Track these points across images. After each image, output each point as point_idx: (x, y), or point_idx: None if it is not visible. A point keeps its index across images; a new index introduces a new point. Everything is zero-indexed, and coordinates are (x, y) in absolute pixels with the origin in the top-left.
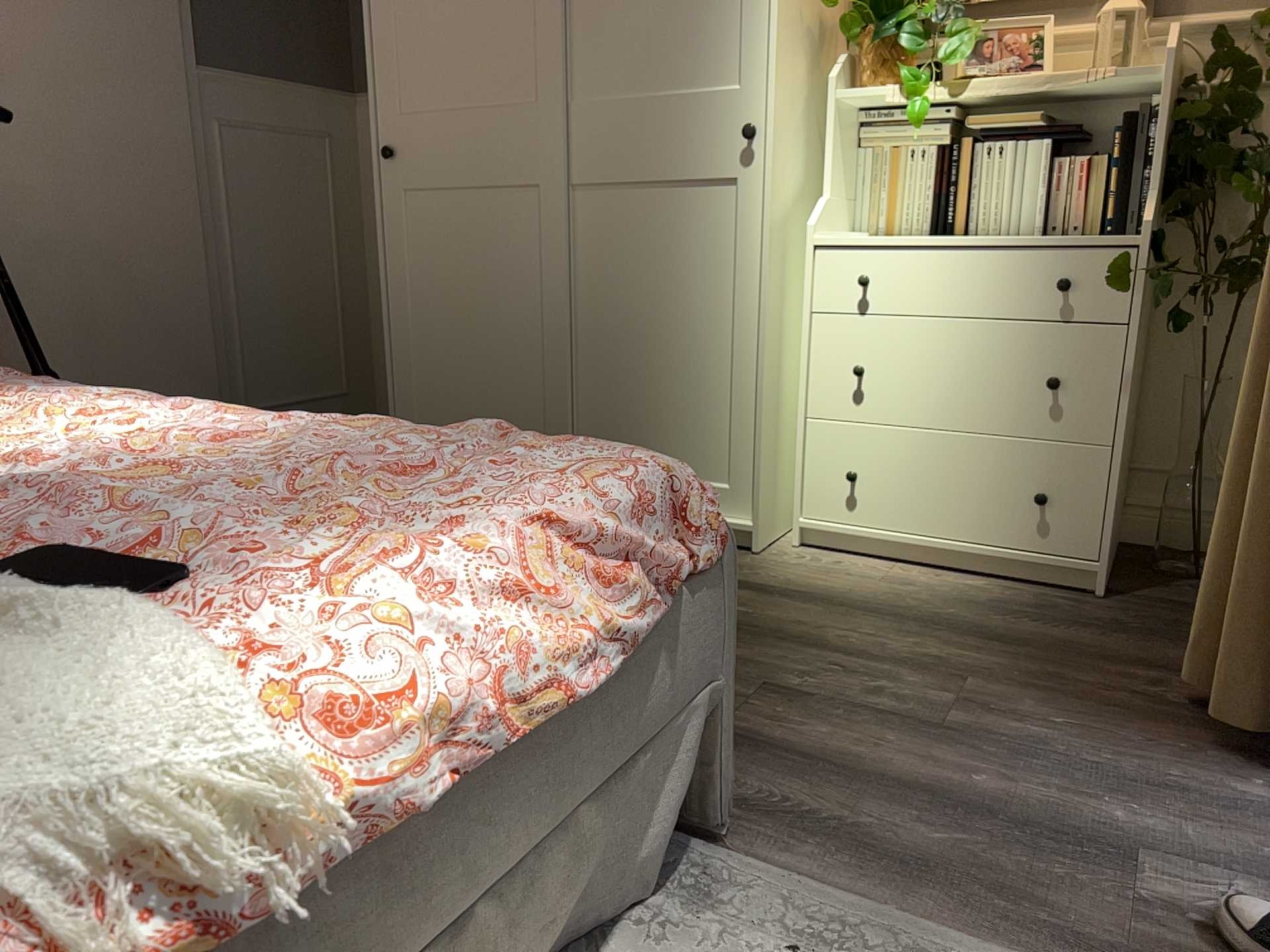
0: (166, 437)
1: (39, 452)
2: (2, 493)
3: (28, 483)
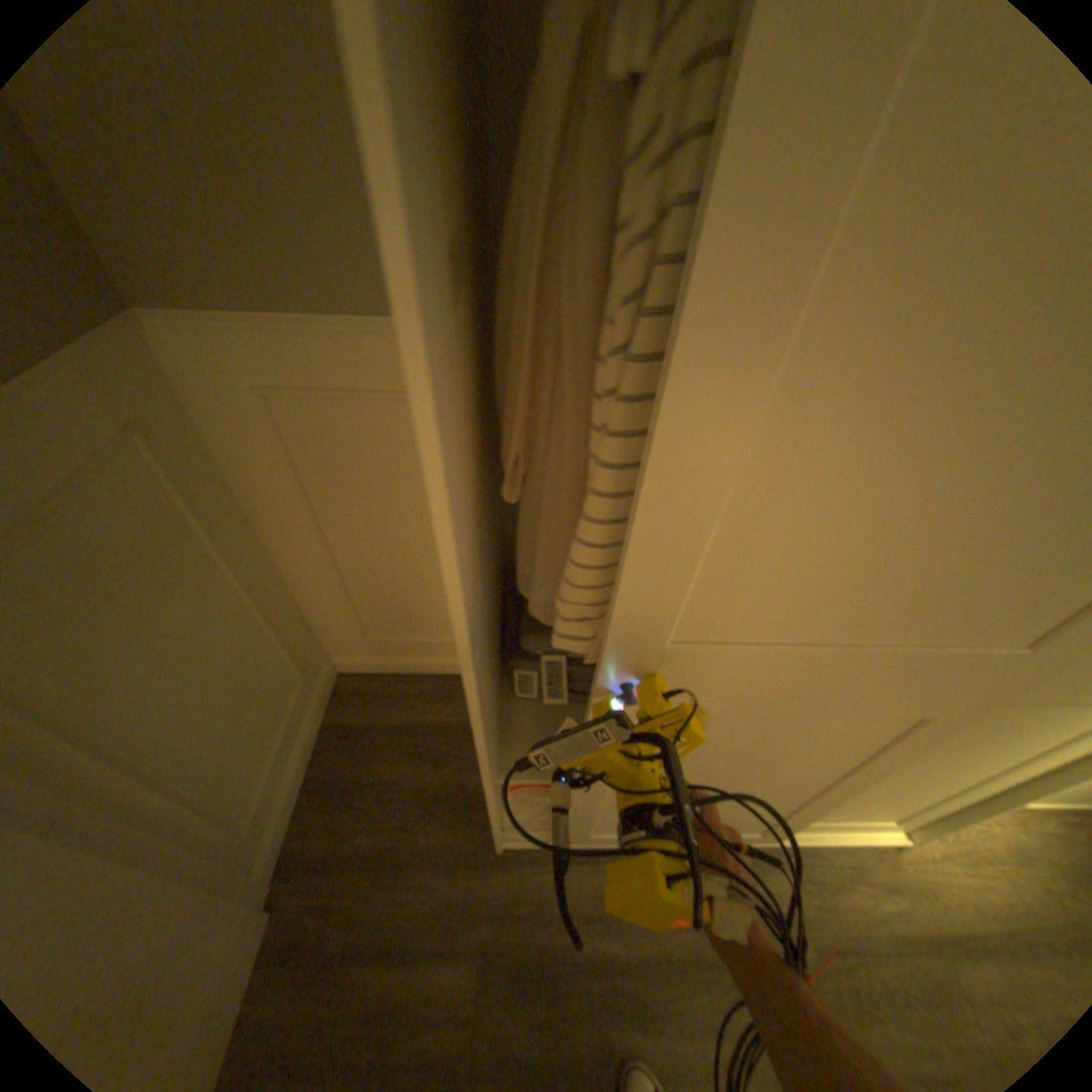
0: None
1: None
2: None
3: None
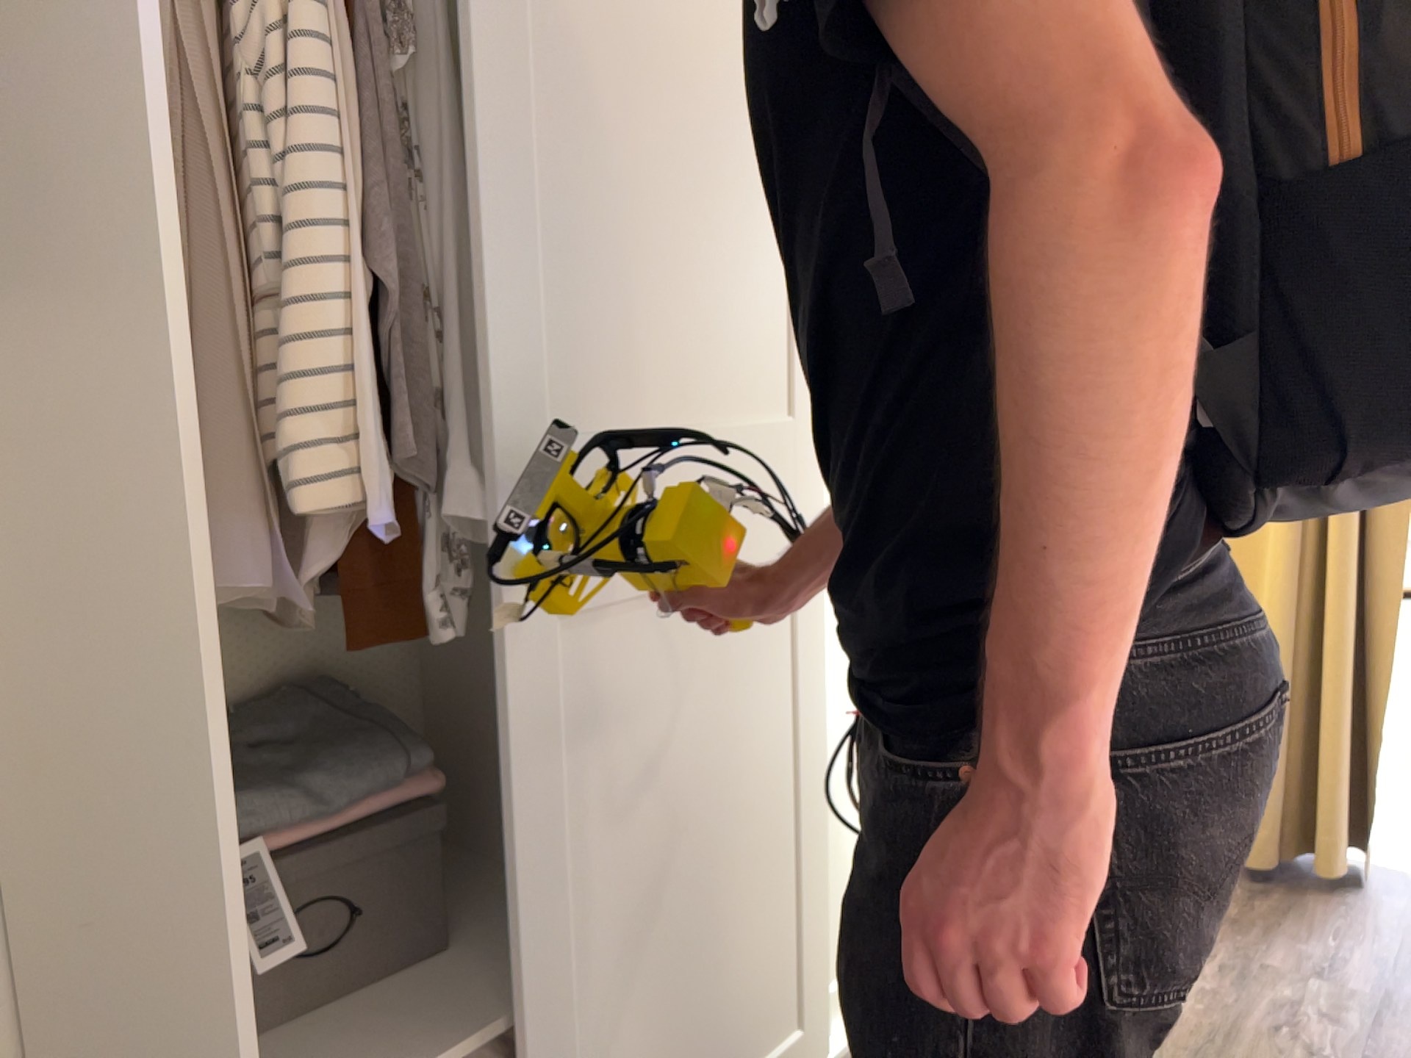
0: None
1: None
2: None
3: None
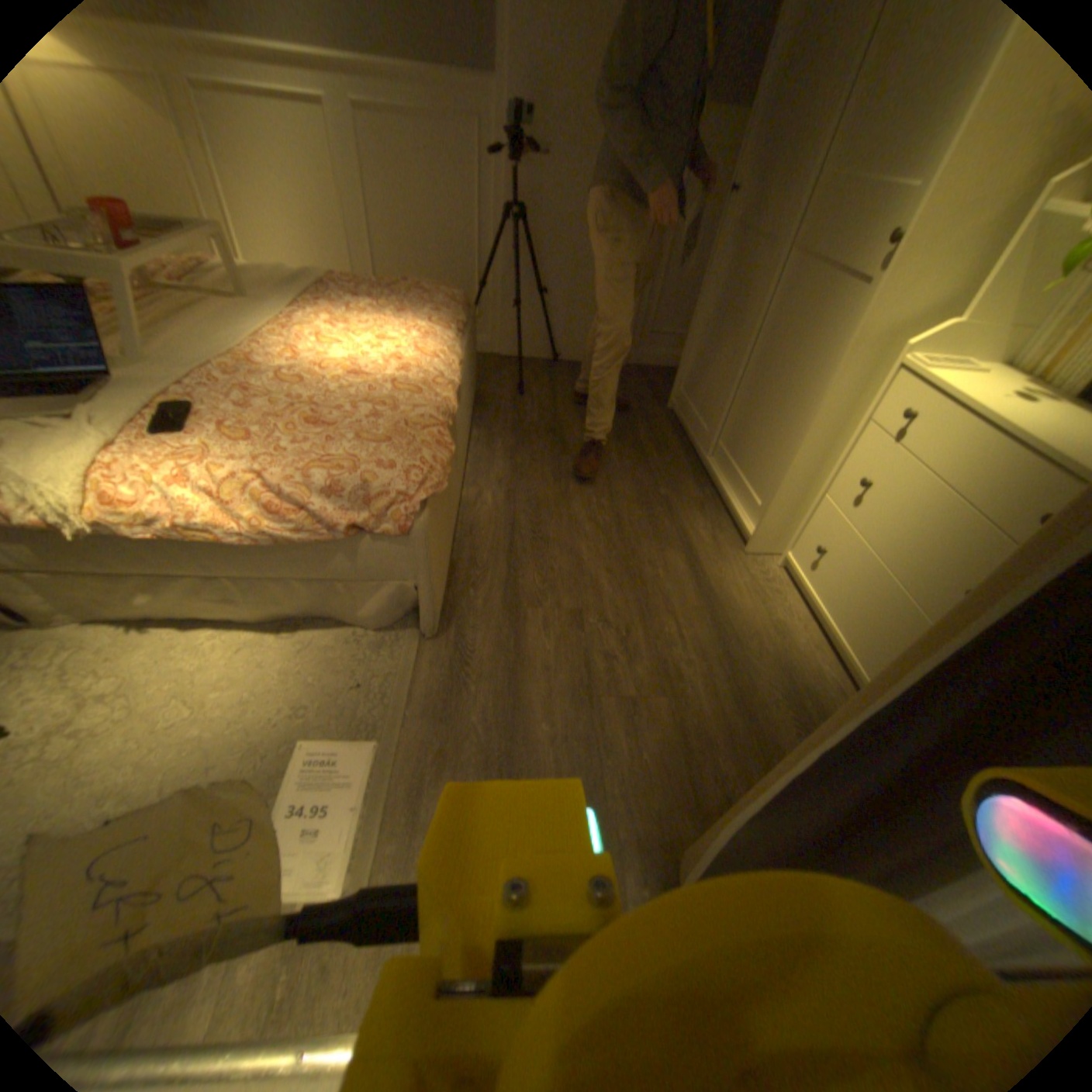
0: (354, 358)
1: (338, 346)
2: (275, 363)
3: (281, 363)
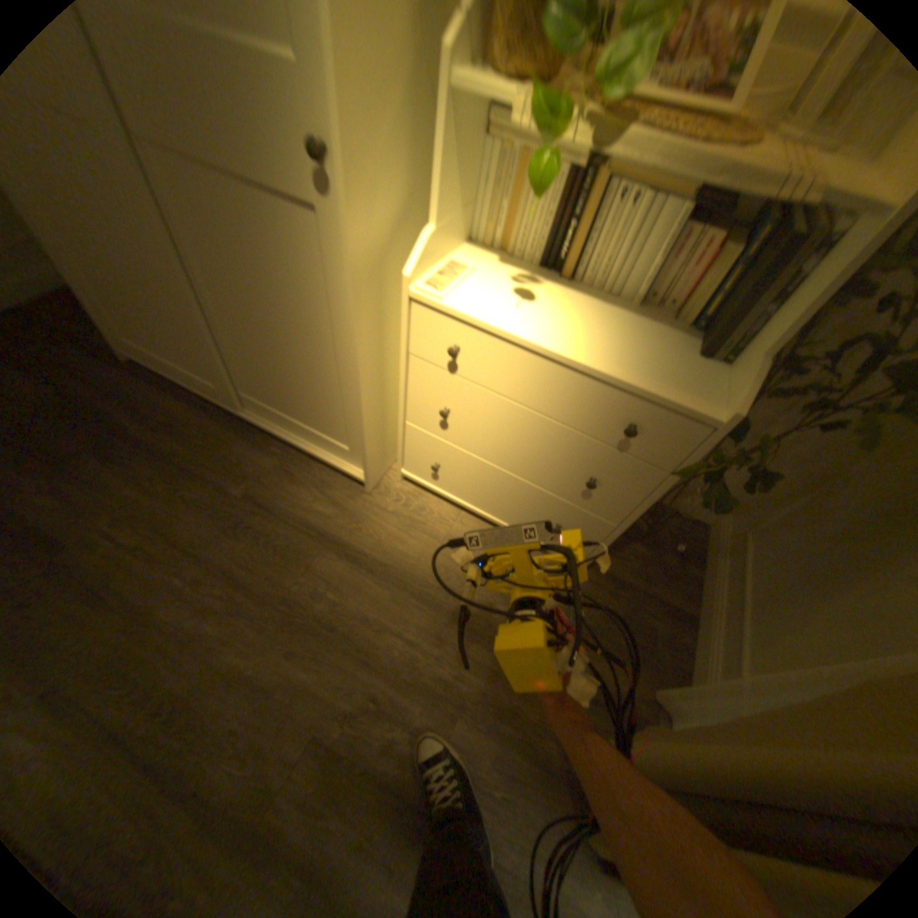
0: None
1: None
2: None
3: None
